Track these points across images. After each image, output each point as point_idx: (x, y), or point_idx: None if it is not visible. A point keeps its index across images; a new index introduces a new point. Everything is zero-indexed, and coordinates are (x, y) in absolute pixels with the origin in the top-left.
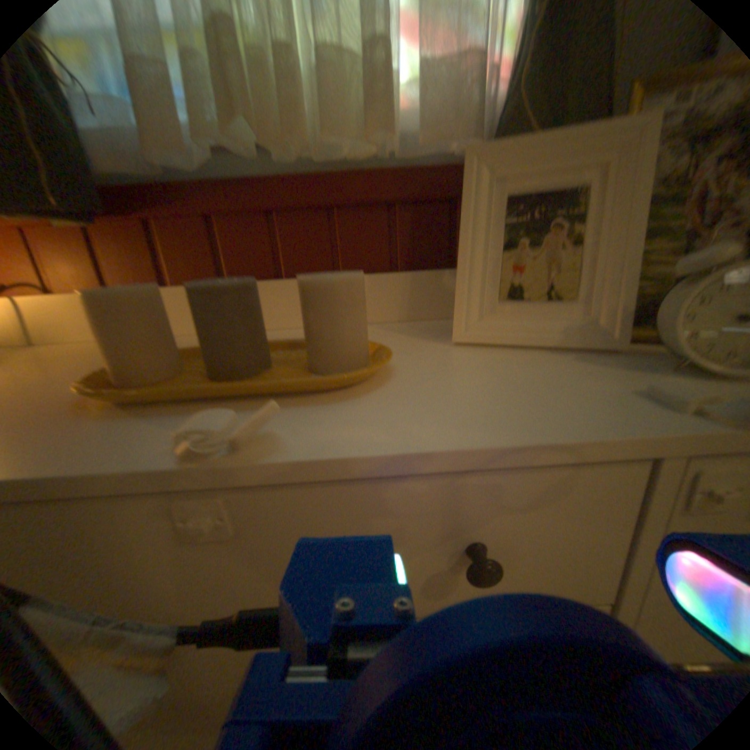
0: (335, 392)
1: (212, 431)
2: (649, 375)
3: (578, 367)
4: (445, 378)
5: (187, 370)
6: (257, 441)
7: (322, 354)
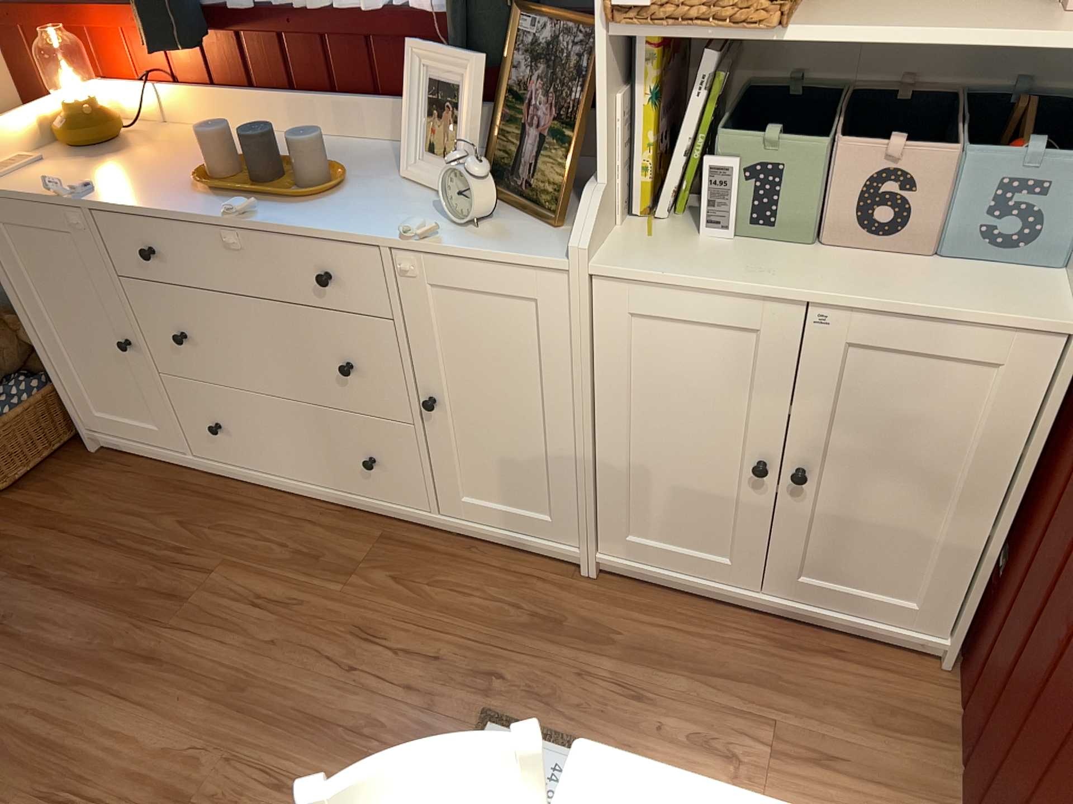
0: (301, 203)
1: (239, 211)
2: (442, 220)
3: (430, 210)
4: (360, 204)
5: (244, 178)
6: (248, 217)
7: (305, 180)
